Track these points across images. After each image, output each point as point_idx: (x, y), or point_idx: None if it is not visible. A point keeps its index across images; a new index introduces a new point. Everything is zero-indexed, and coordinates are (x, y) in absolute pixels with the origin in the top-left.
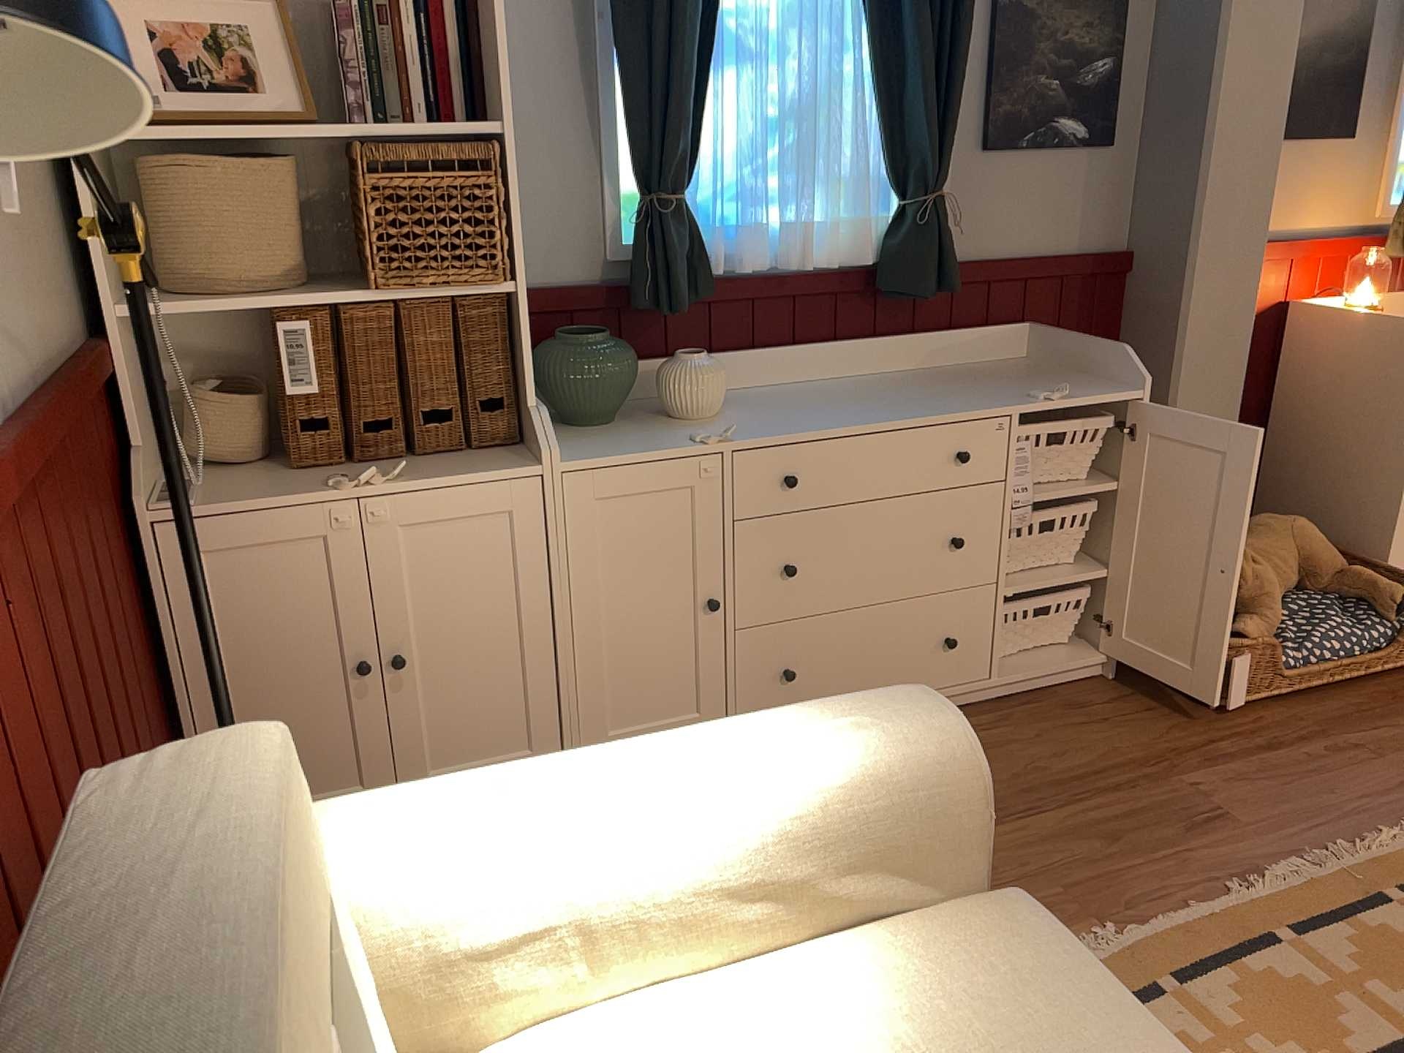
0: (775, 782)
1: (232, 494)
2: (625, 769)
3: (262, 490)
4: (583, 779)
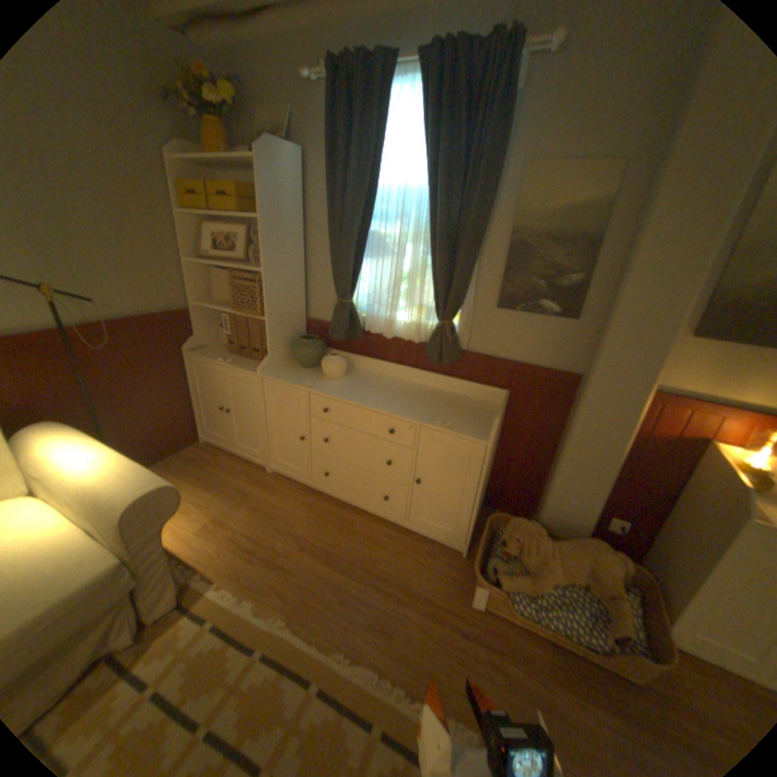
0: (88, 480)
1: (206, 353)
2: (85, 455)
3: (211, 354)
4: (78, 452)
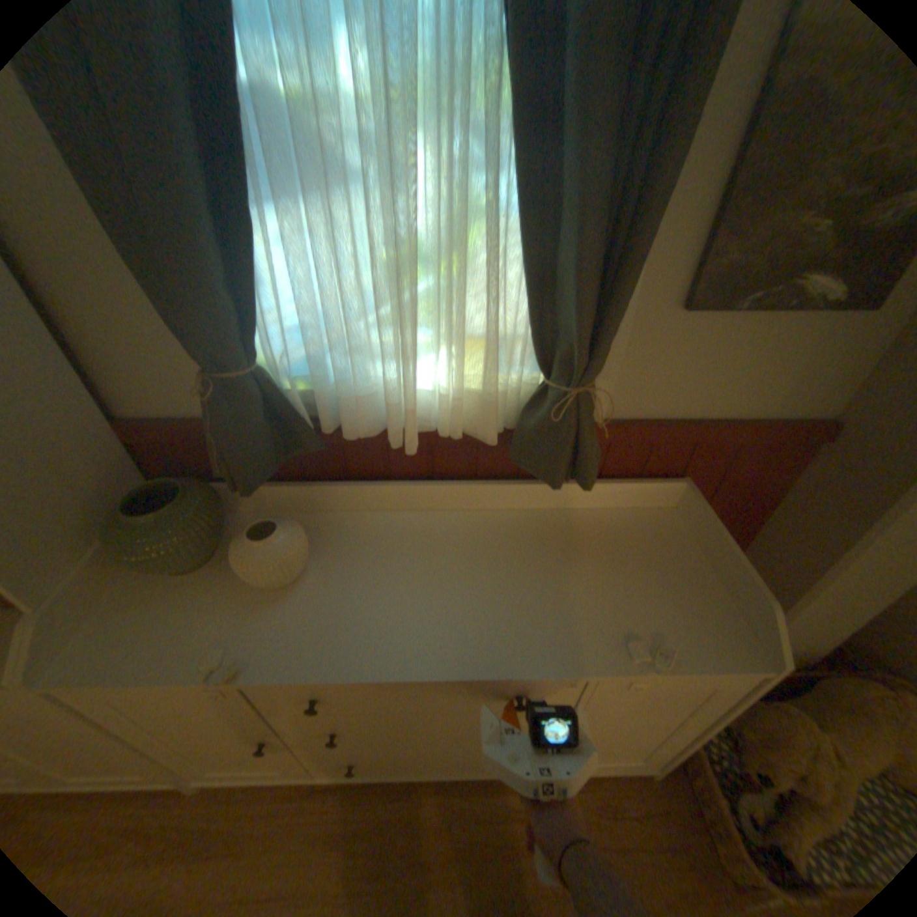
0: None
1: None
2: None
3: None
4: None
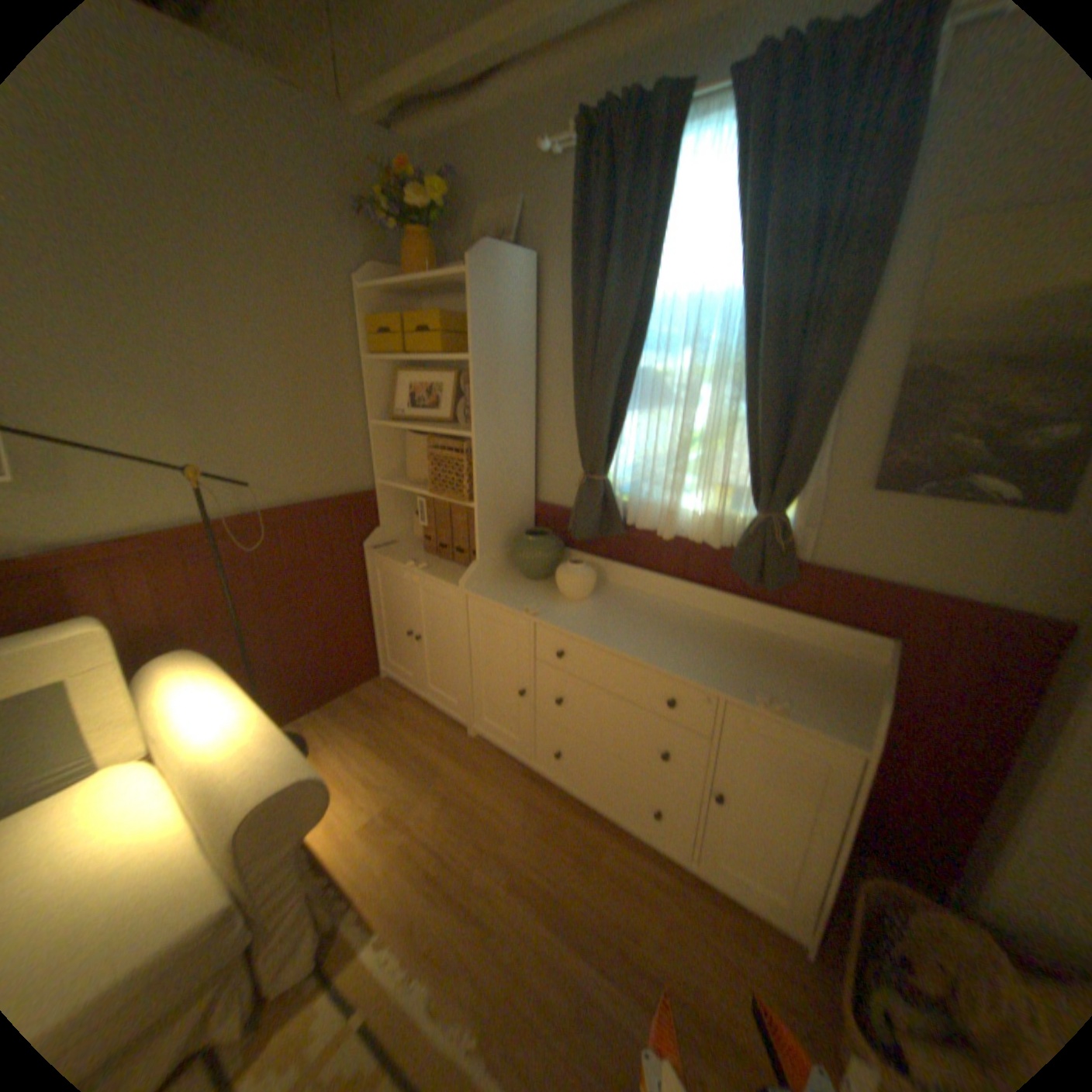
0: (205, 759)
1: (394, 552)
2: (211, 714)
3: (401, 555)
4: (204, 707)
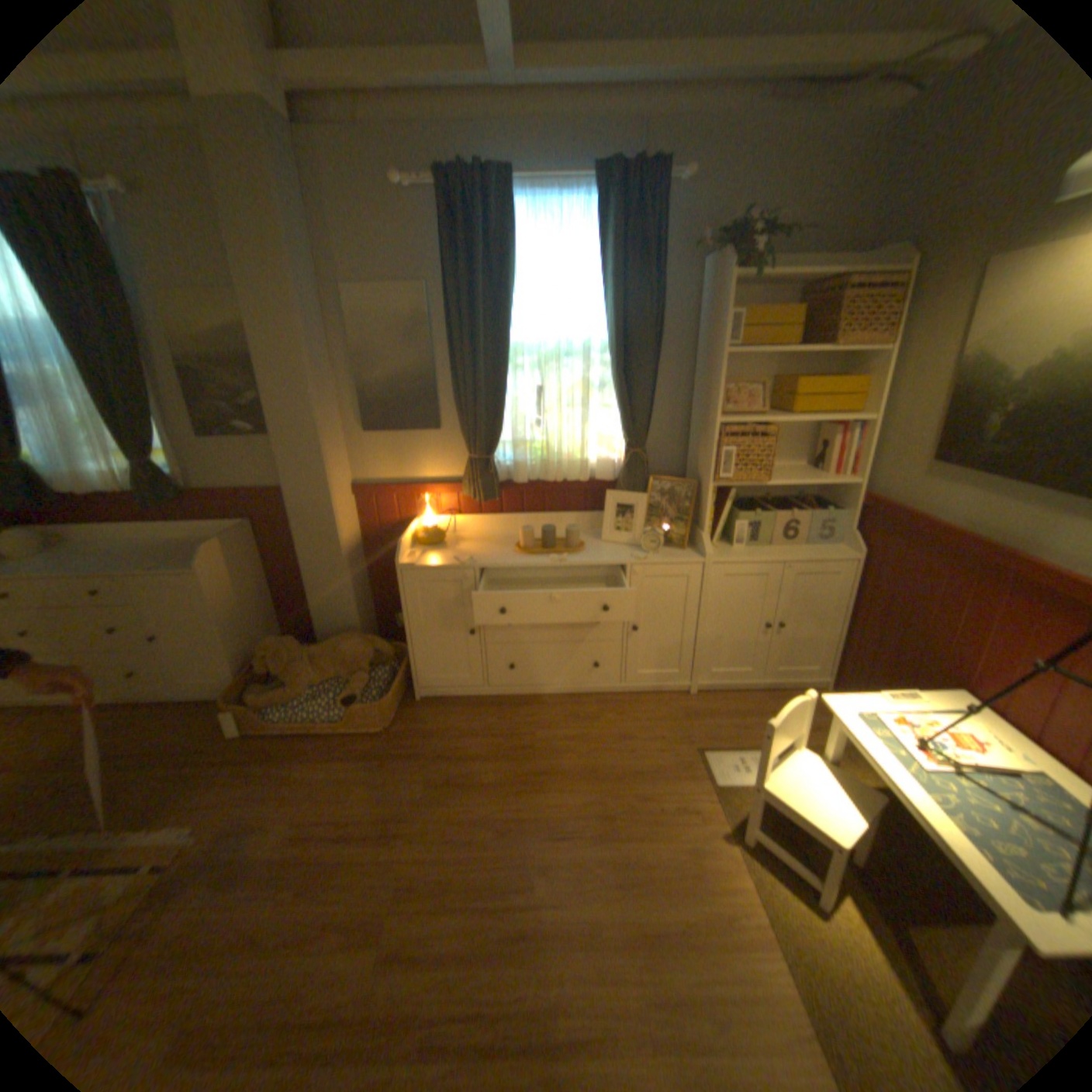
0: None
1: None
2: None
3: None
4: None
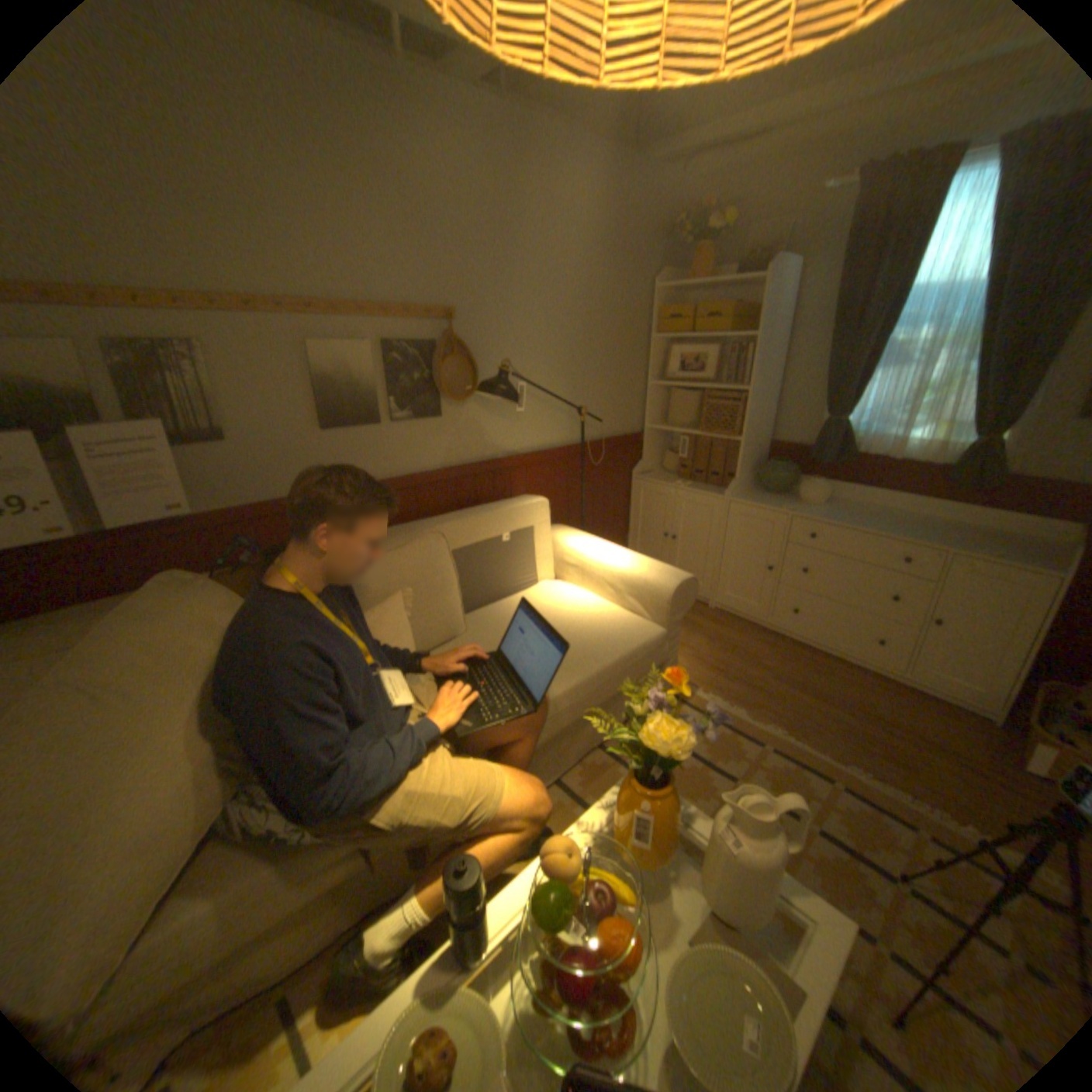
0: (630, 567)
1: (655, 478)
2: (614, 551)
3: (661, 480)
4: (606, 548)
